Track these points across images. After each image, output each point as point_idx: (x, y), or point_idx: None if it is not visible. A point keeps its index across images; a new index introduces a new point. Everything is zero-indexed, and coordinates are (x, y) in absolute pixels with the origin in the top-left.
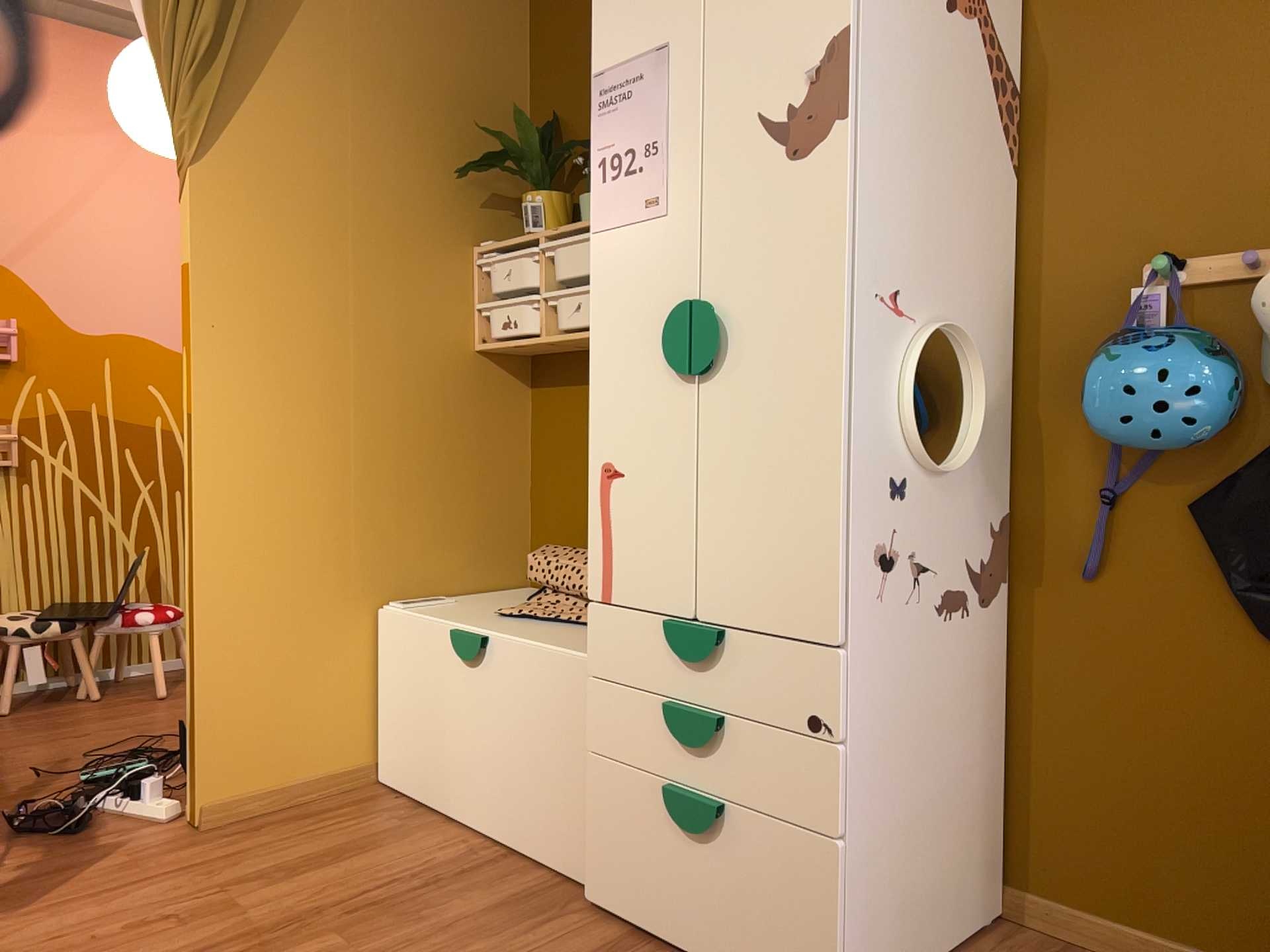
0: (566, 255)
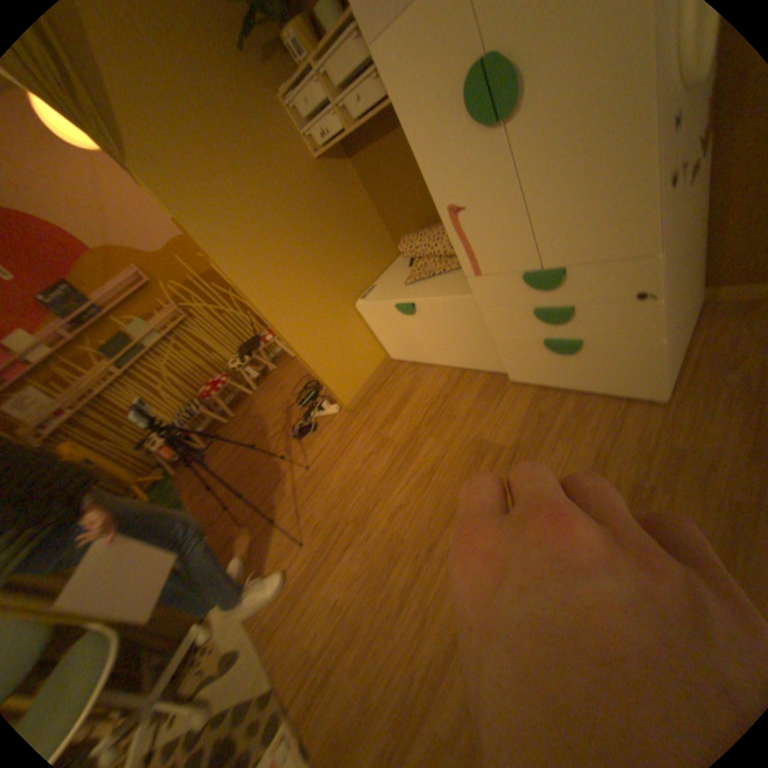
0: (332, 63)
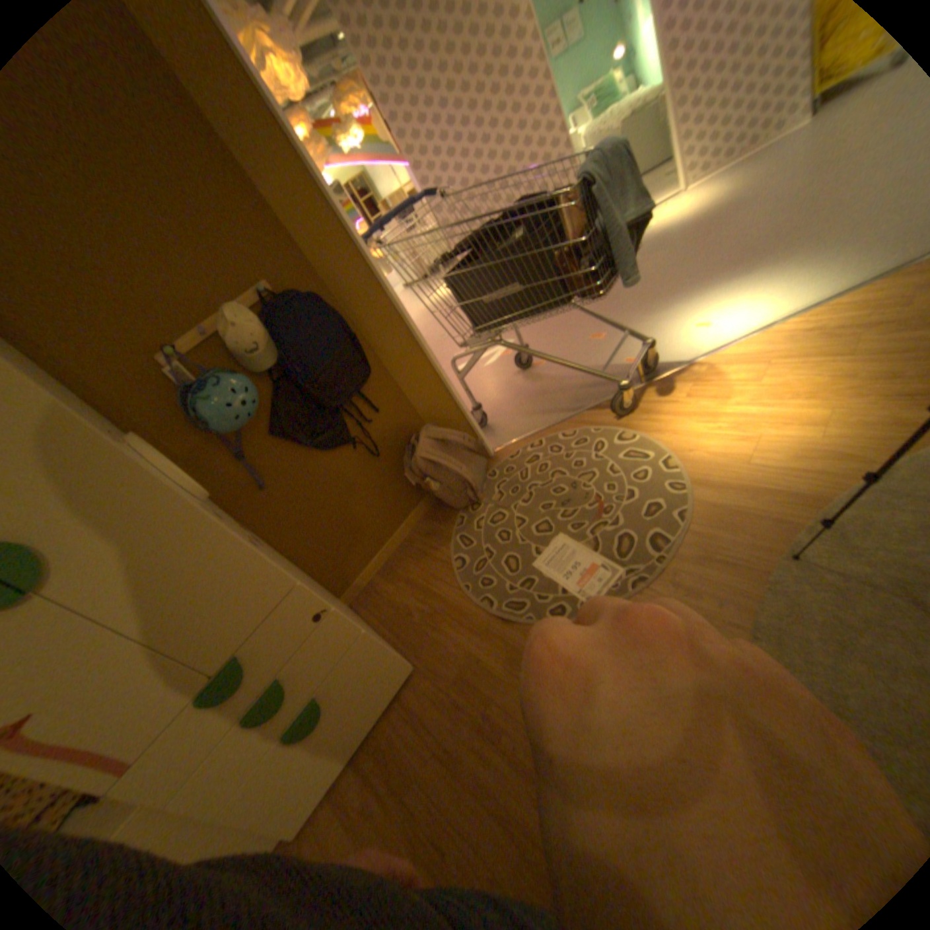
0: None
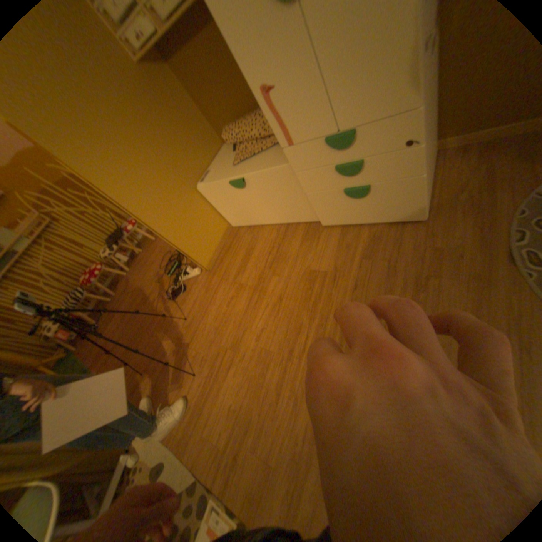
0: None
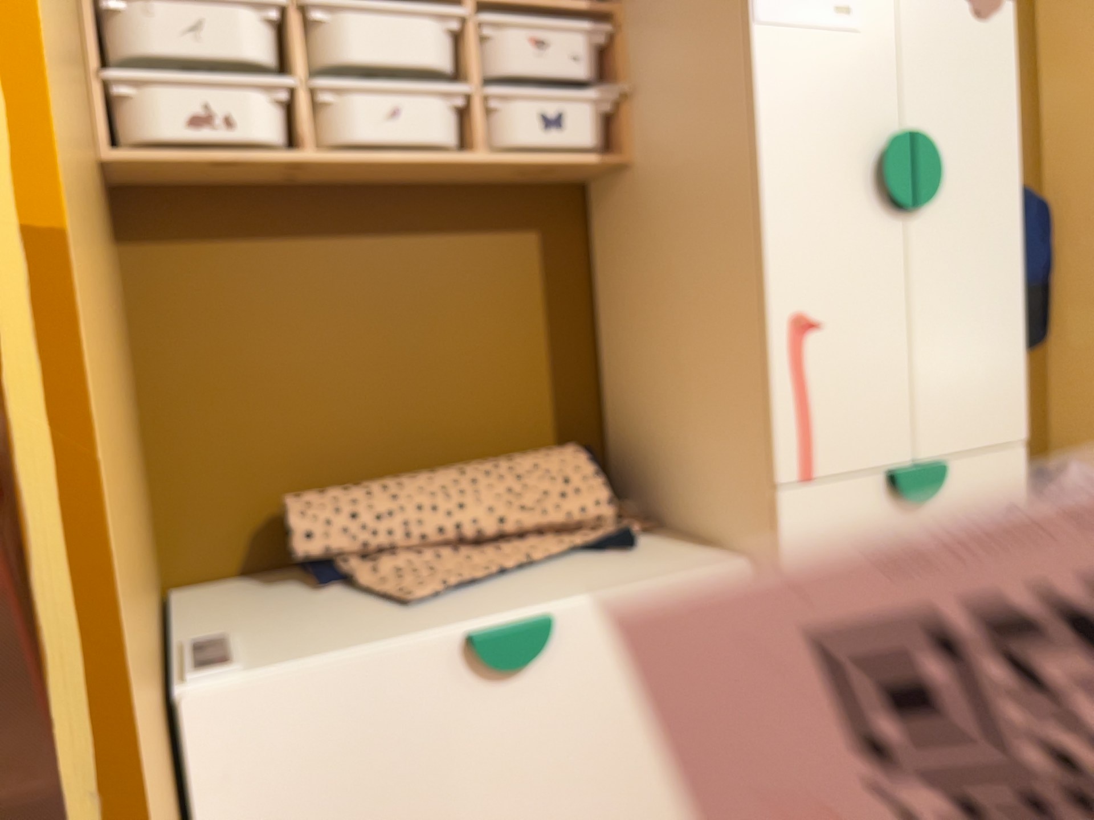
0: (355, 28)
